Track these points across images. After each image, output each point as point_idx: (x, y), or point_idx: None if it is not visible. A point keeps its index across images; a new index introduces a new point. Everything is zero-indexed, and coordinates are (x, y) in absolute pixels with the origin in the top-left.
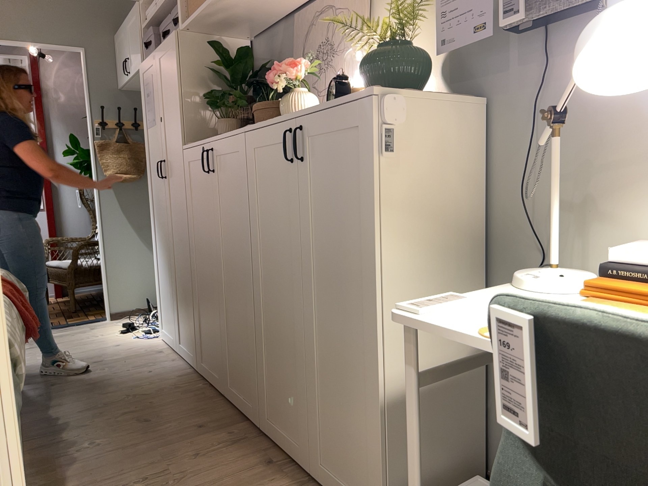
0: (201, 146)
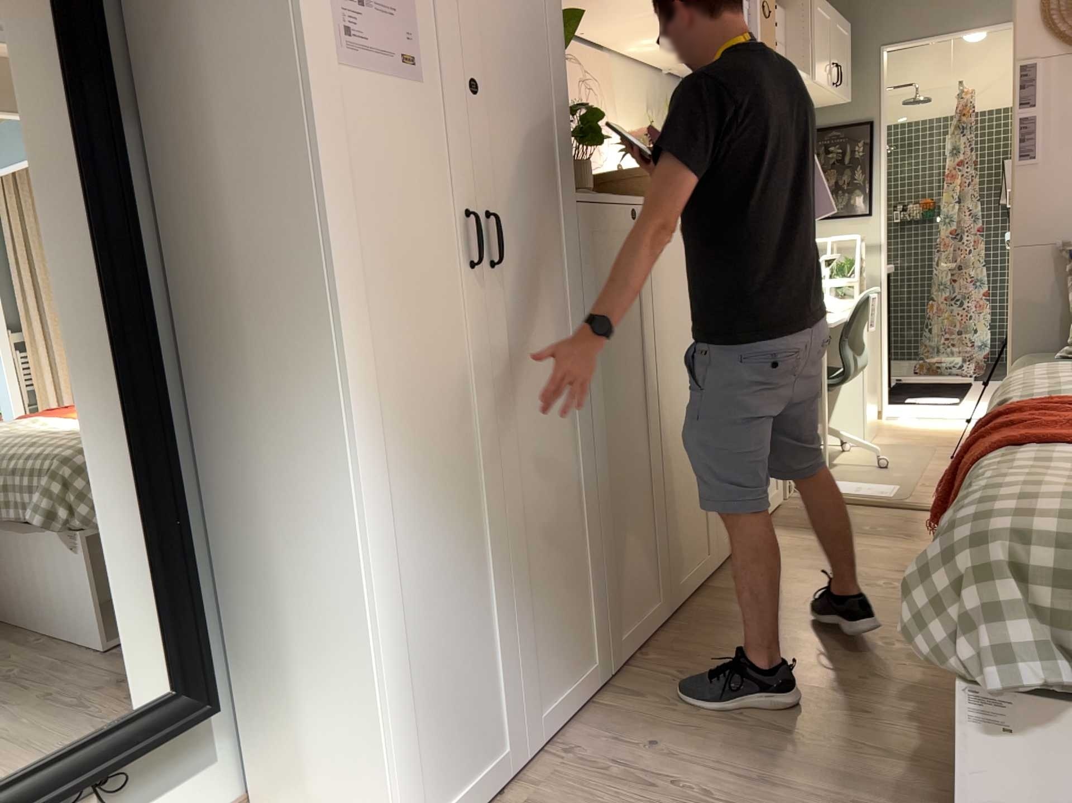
0: (632, 206)
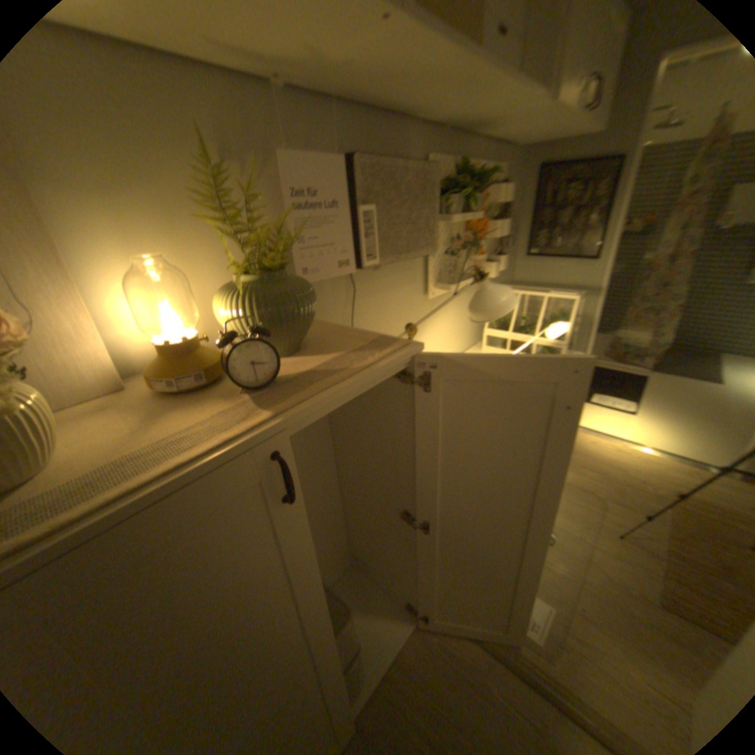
0: None
